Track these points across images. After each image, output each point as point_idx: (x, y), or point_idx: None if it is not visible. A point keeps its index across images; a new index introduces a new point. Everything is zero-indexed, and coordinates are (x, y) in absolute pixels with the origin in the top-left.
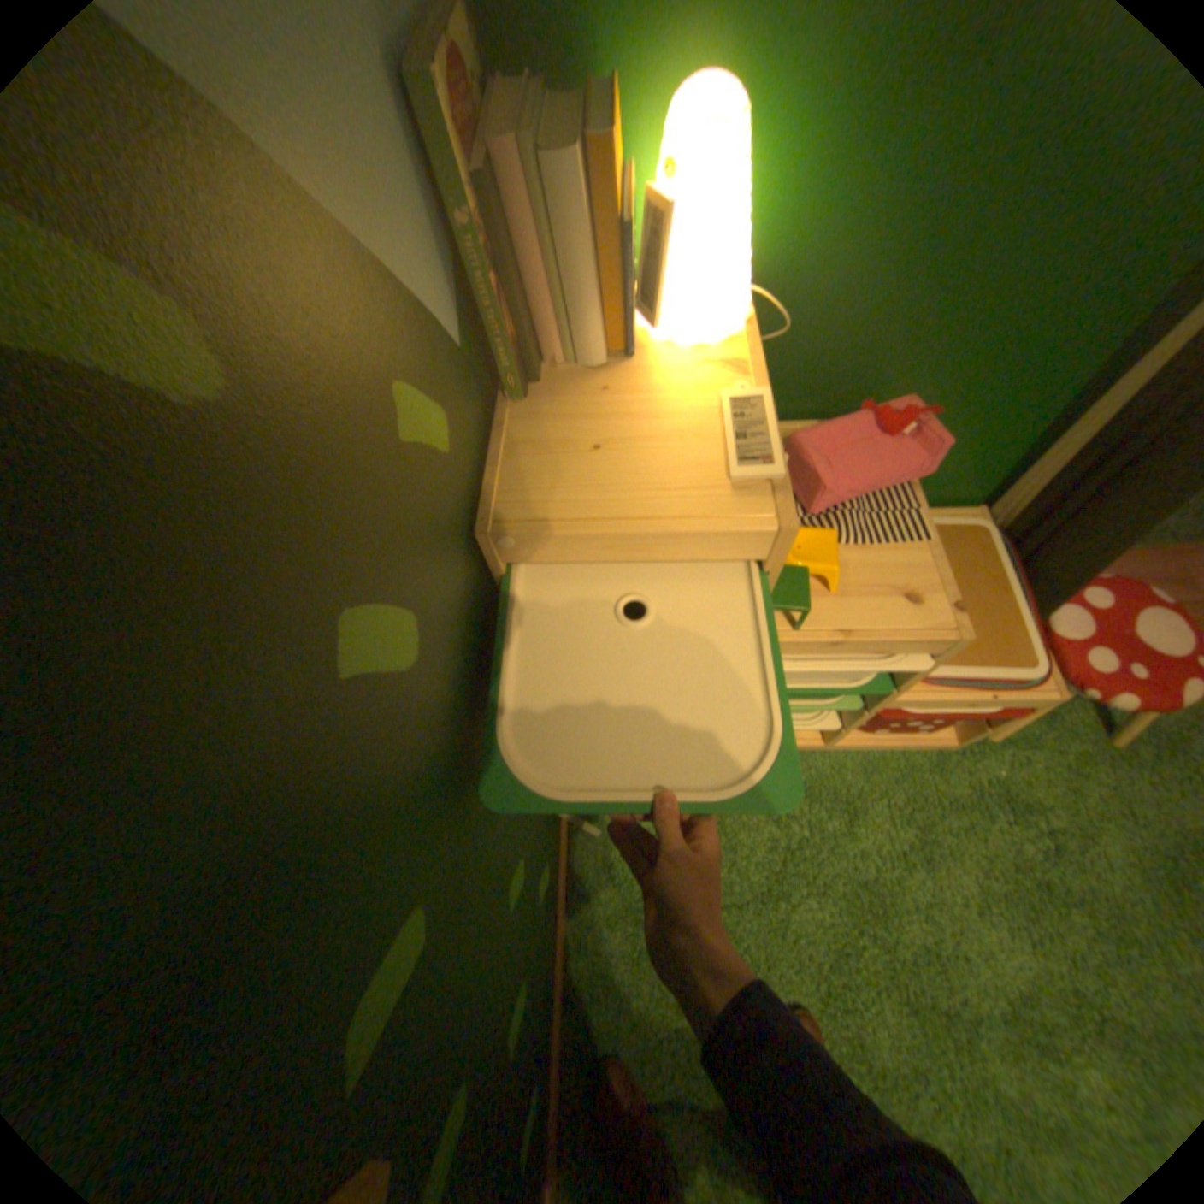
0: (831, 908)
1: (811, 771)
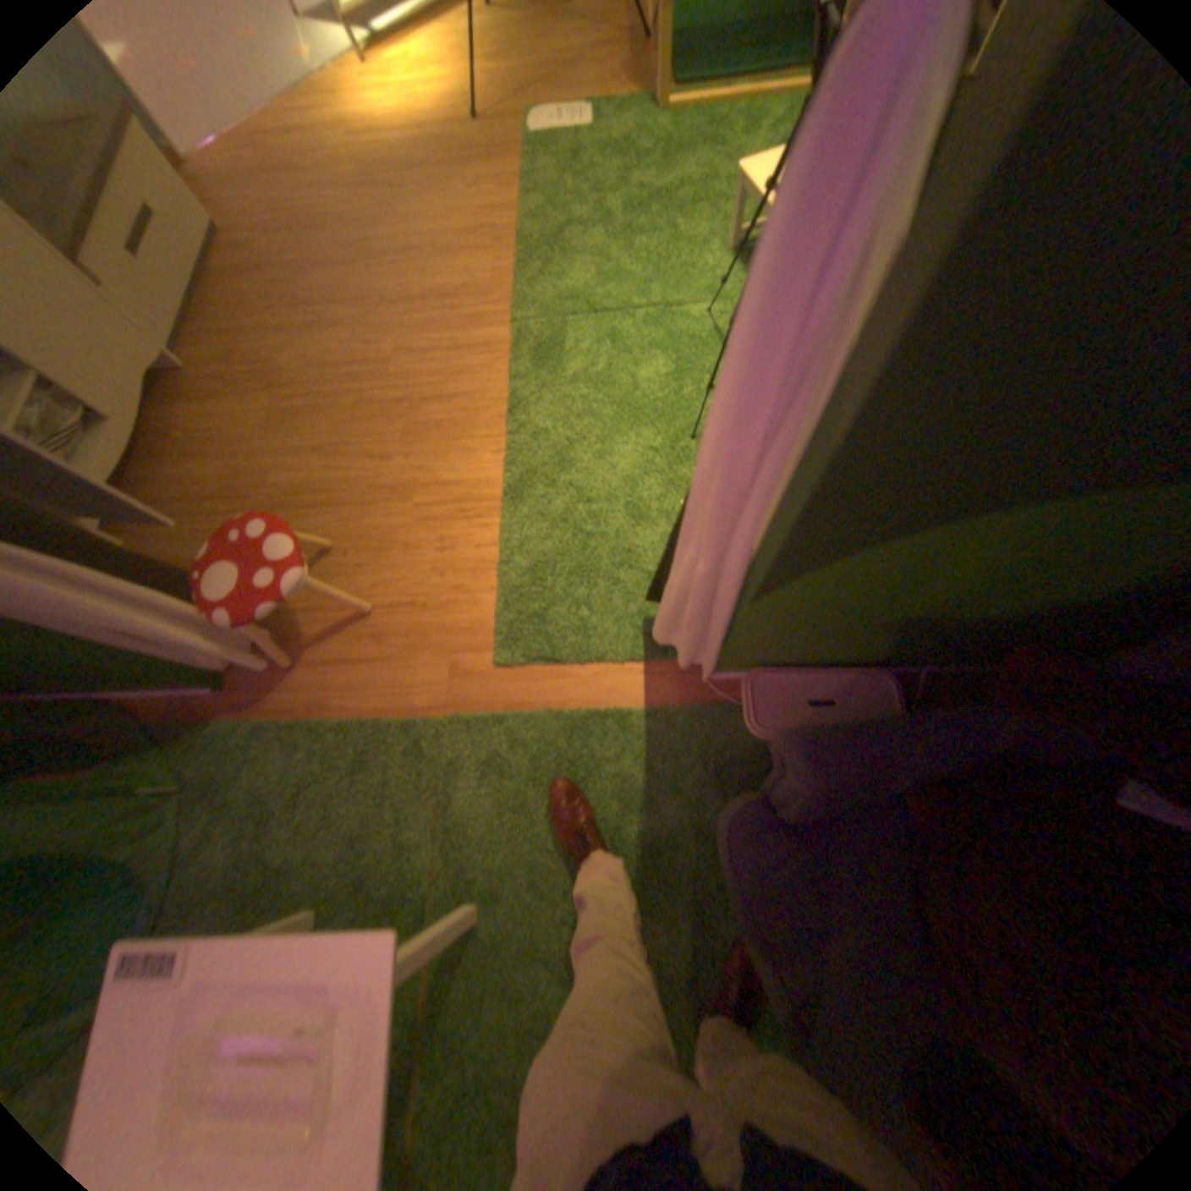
0: None
1: None
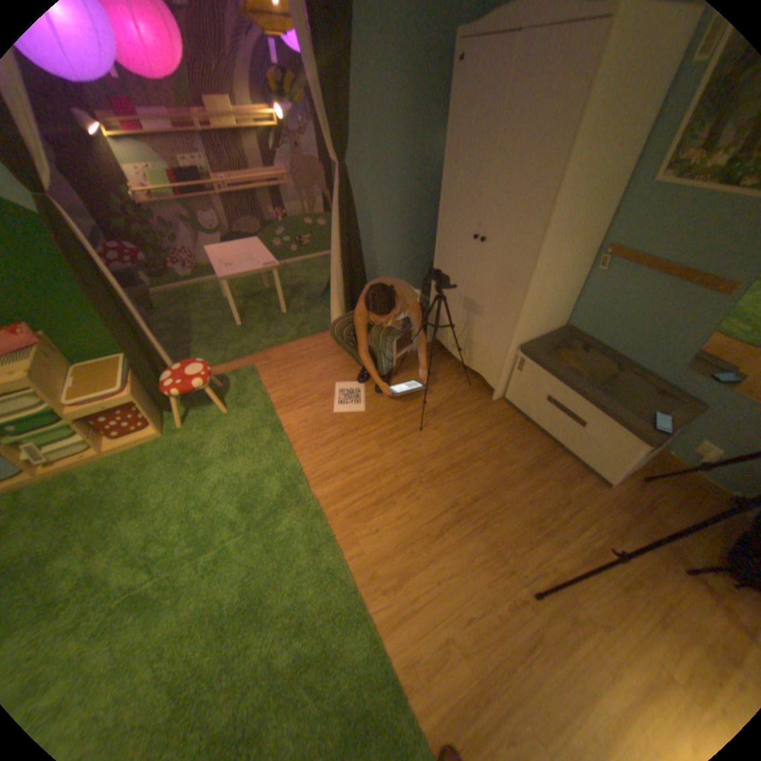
0: (90, 509)
1: (96, 467)
